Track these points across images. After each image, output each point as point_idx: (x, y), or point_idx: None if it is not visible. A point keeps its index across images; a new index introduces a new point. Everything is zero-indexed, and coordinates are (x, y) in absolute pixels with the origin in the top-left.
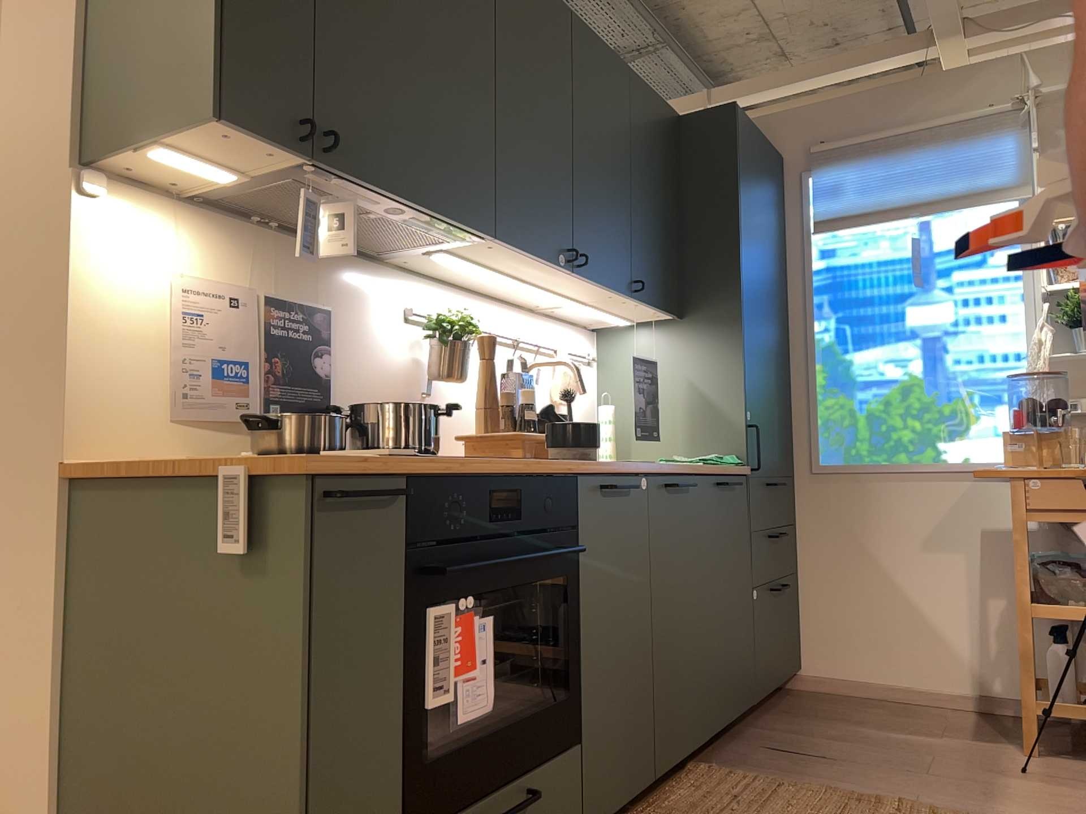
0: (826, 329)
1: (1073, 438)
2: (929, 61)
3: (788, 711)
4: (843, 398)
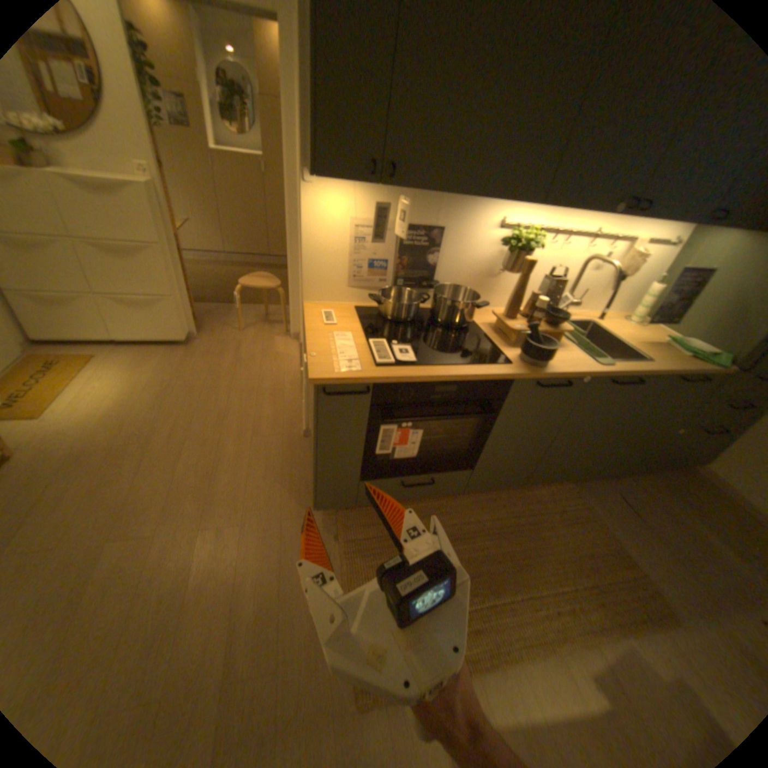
0: None
1: None
2: None
3: (667, 481)
4: None
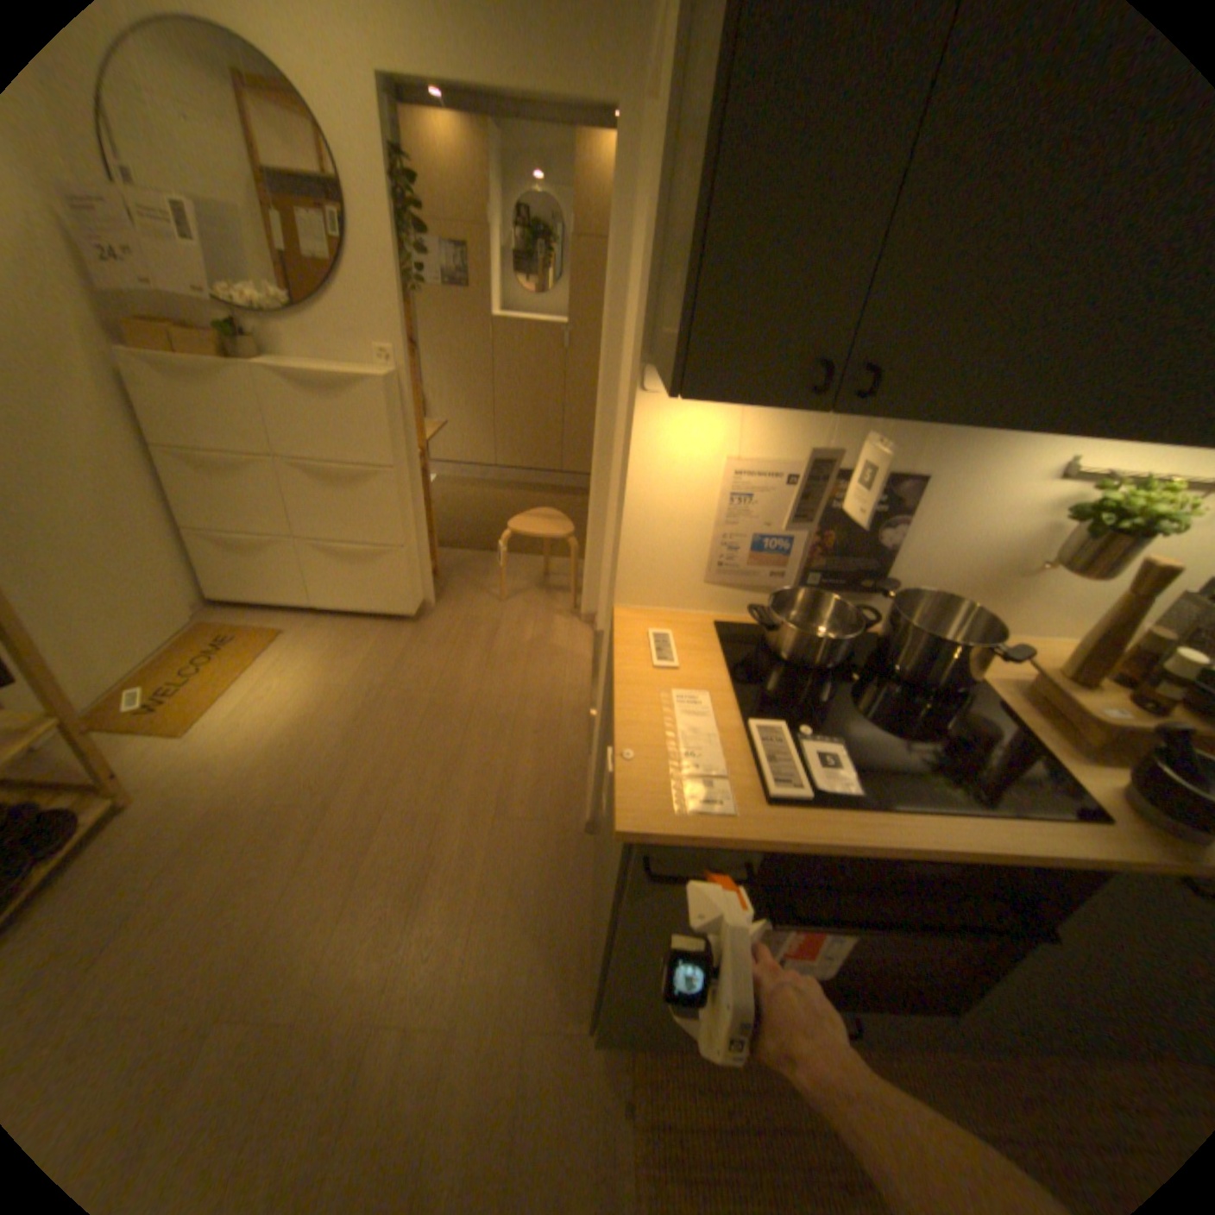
0: None
1: None
2: None
3: None
4: None
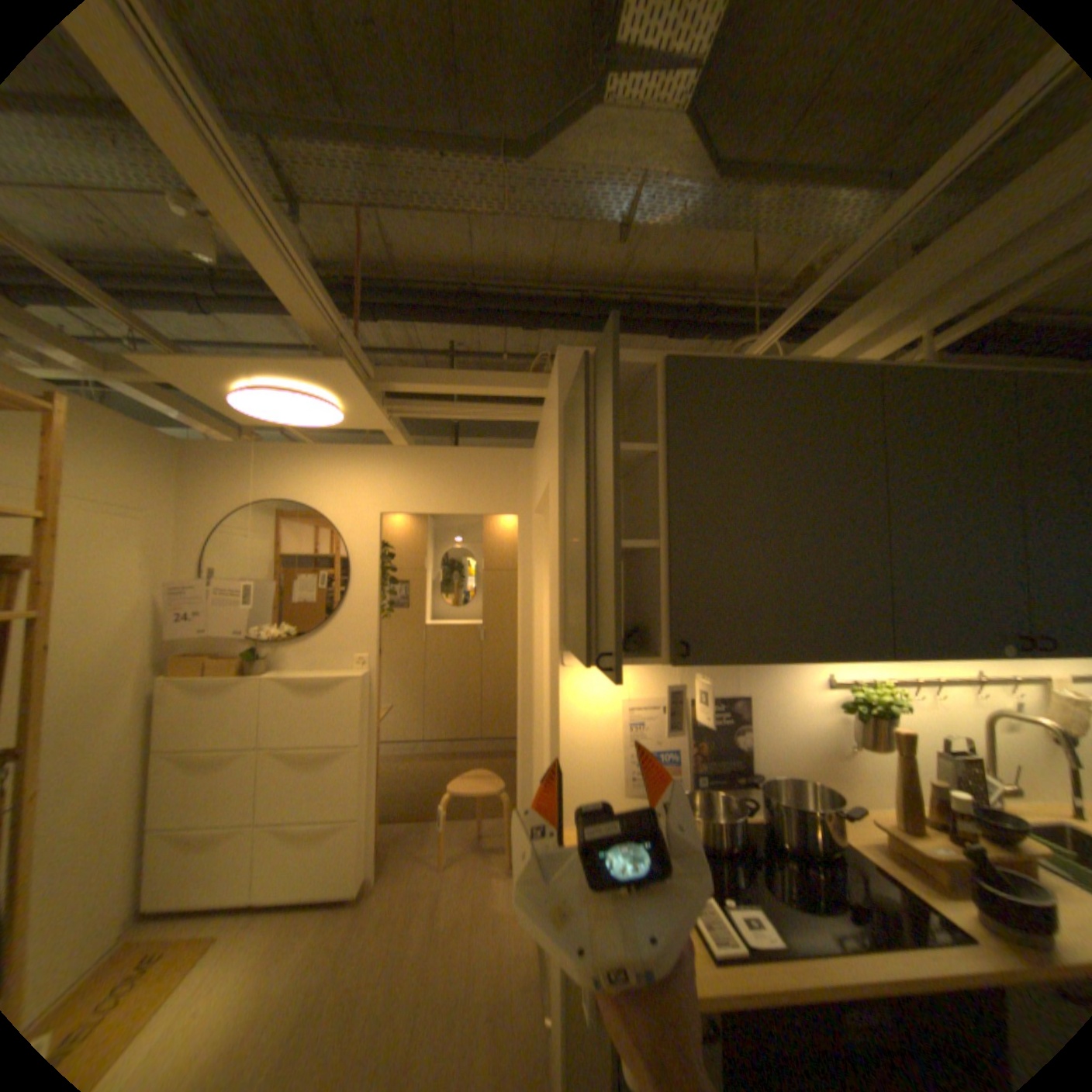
0: None
1: None
2: None
3: None
4: None
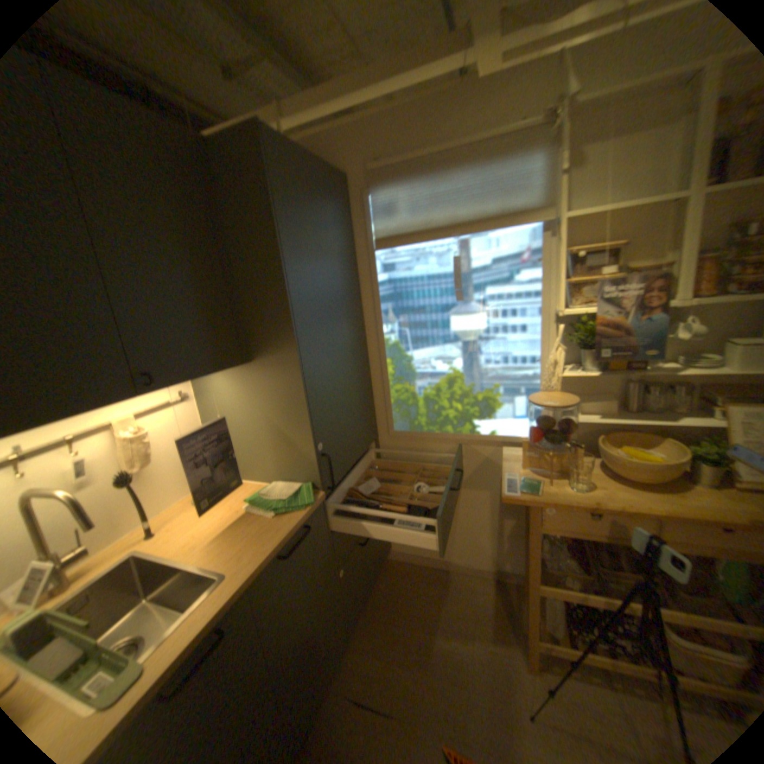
0: (393, 331)
1: (580, 453)
2: (472, 64)
3: (378, 607)
4: (407, 385)
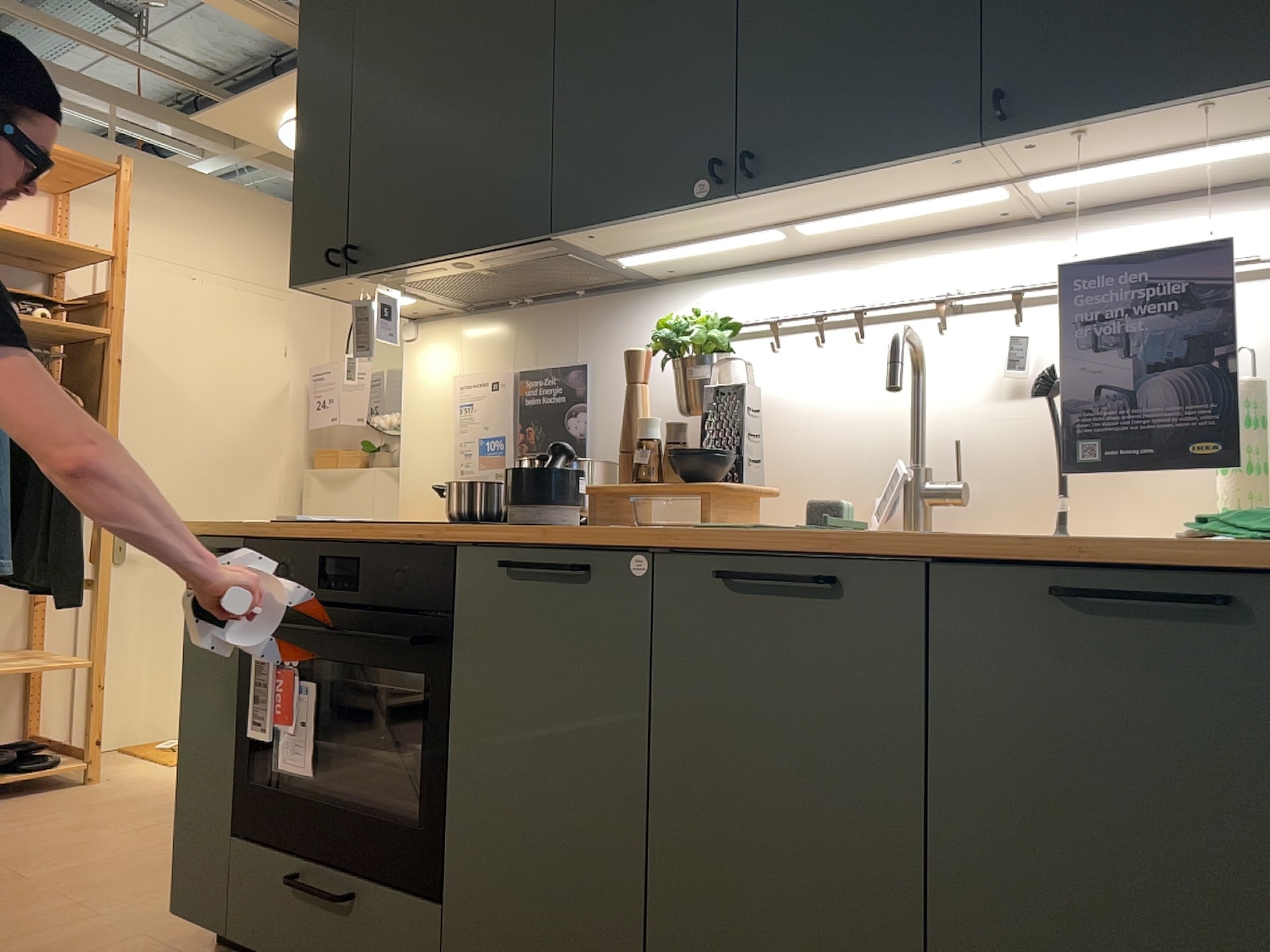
0: None
1: None
2: None
3: None
4: None
